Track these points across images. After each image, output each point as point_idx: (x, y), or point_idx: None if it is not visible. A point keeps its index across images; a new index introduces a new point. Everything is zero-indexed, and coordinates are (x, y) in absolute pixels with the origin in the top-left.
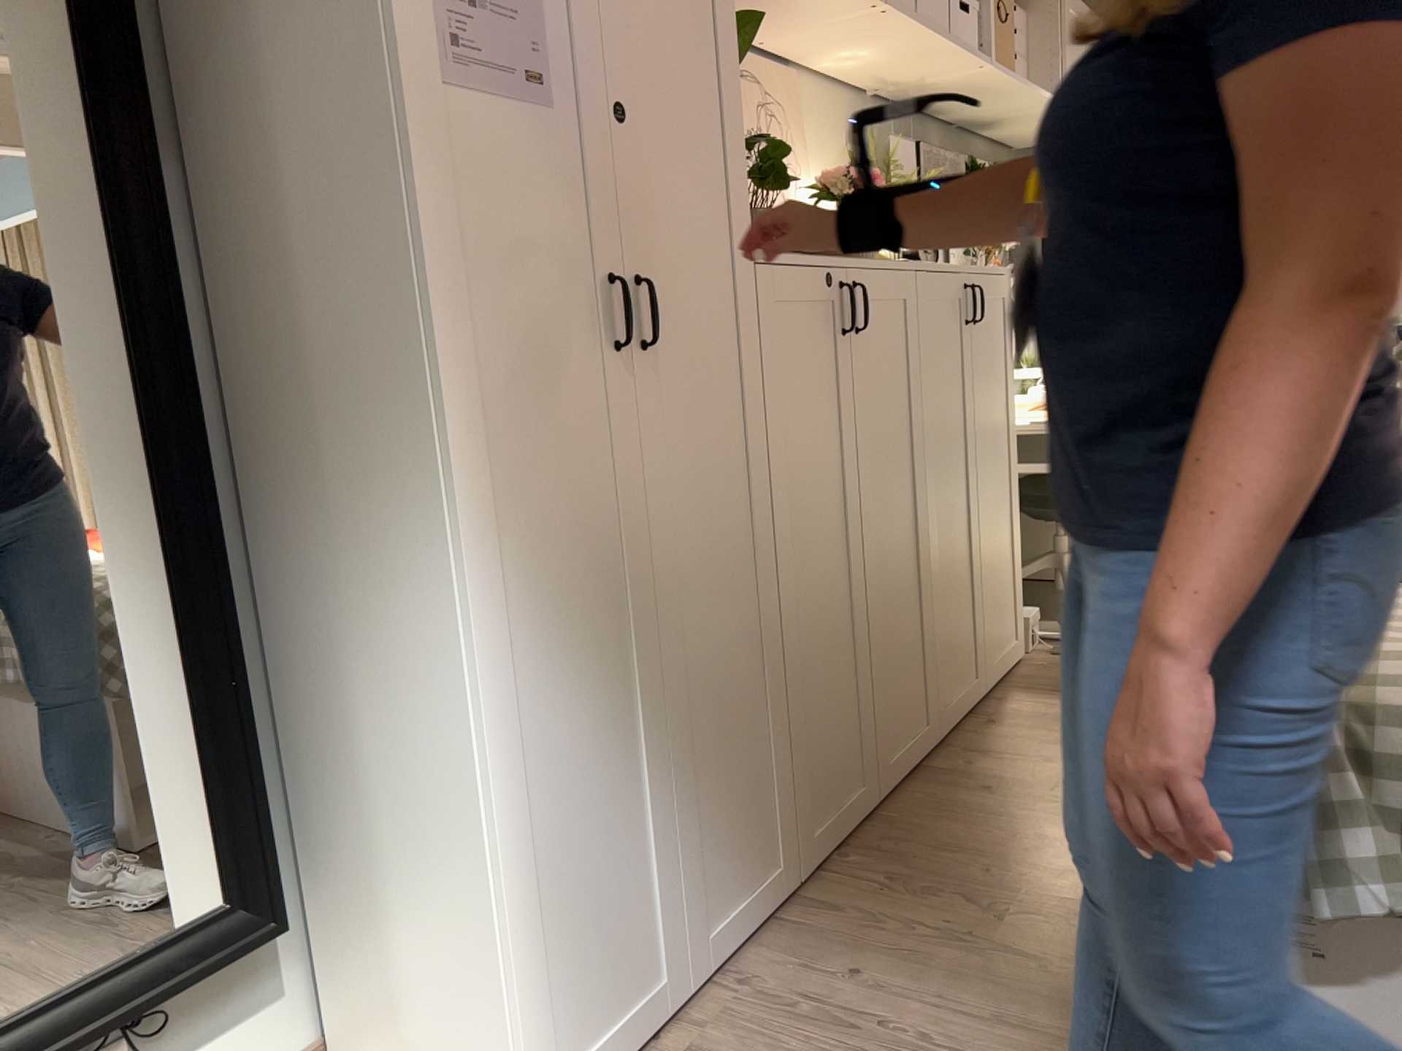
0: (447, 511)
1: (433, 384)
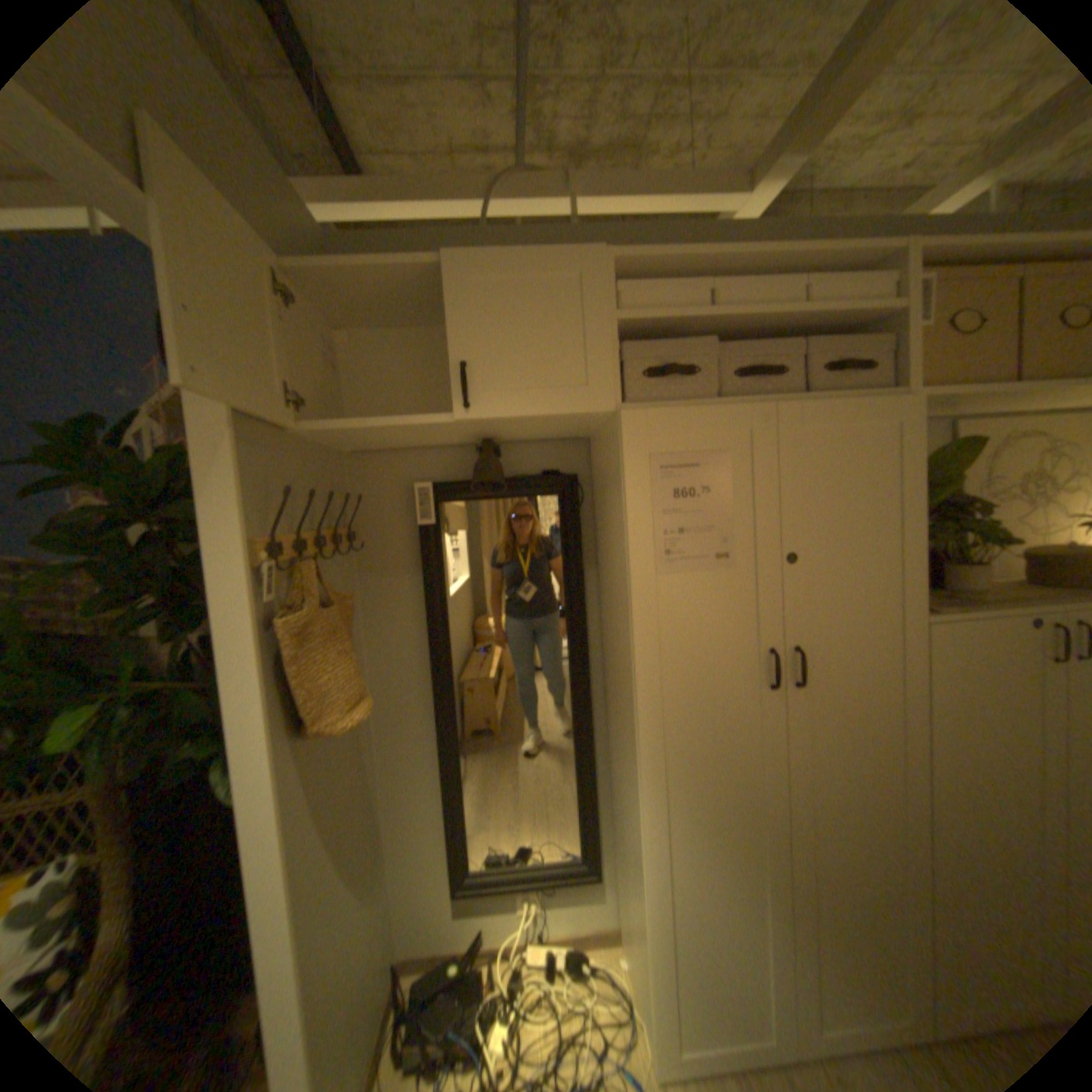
0: (641, 771)
1: (638, 714)
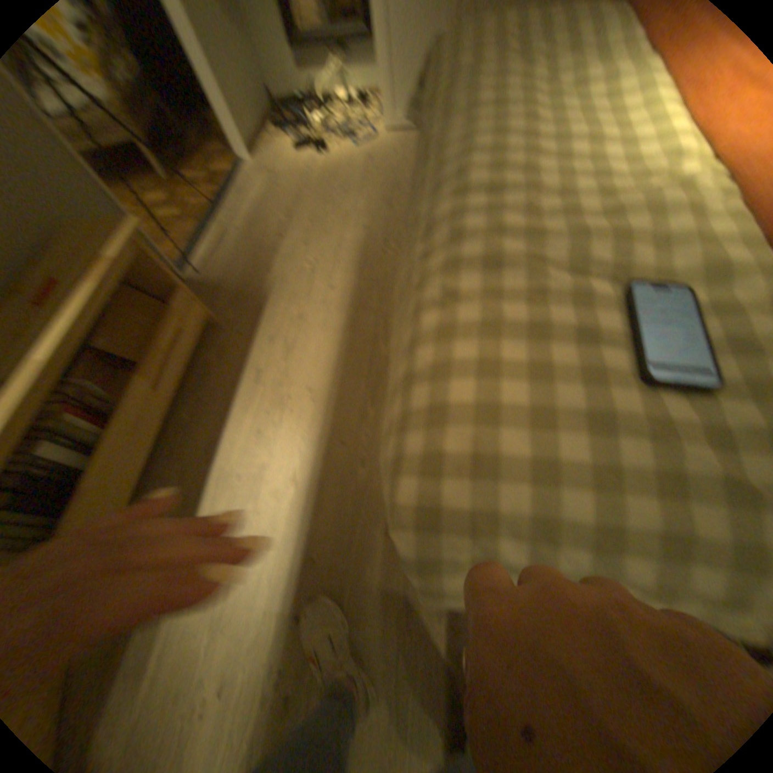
0: None
1: None
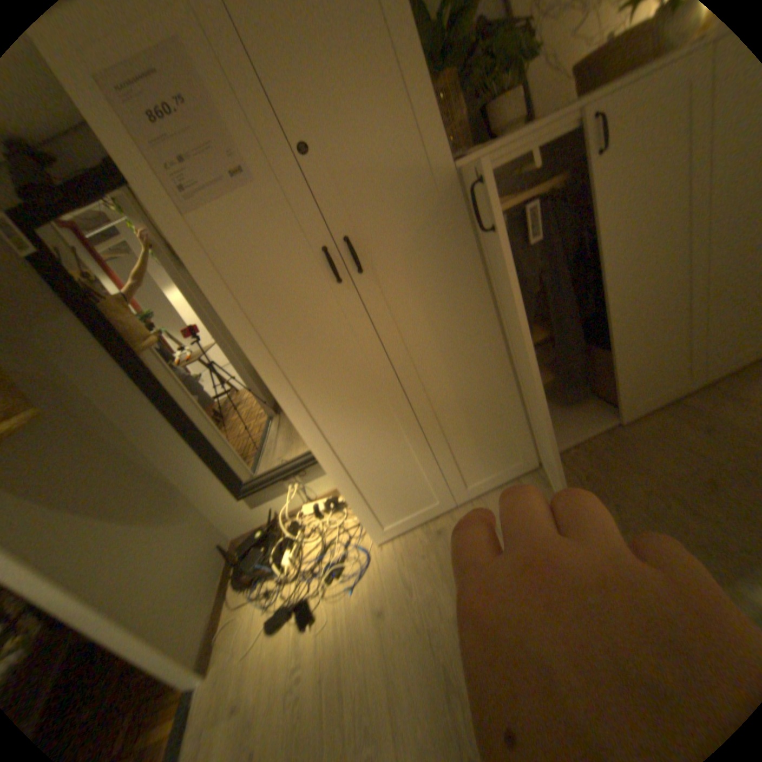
0: (268, 381)
1: (241, 341)
